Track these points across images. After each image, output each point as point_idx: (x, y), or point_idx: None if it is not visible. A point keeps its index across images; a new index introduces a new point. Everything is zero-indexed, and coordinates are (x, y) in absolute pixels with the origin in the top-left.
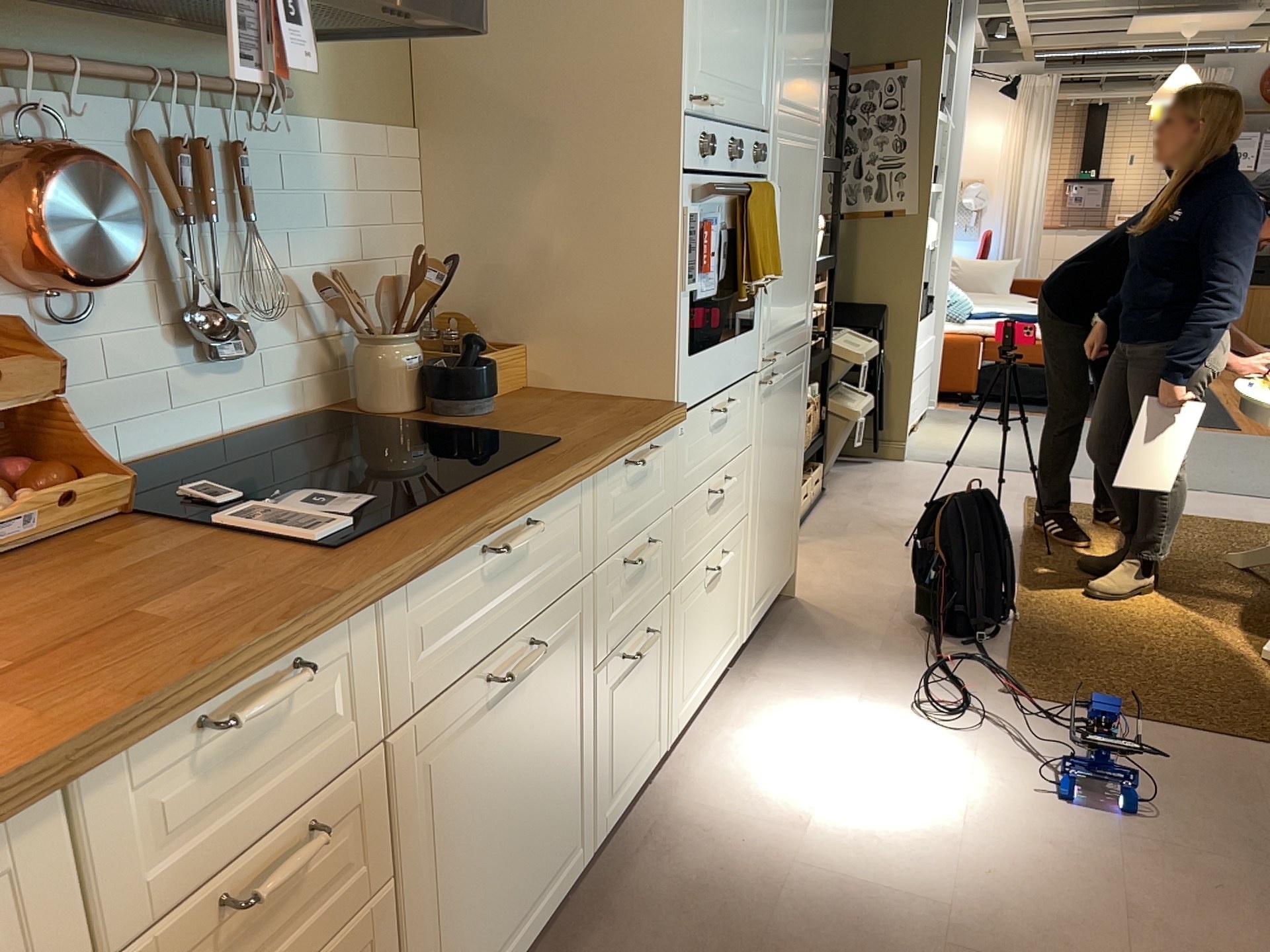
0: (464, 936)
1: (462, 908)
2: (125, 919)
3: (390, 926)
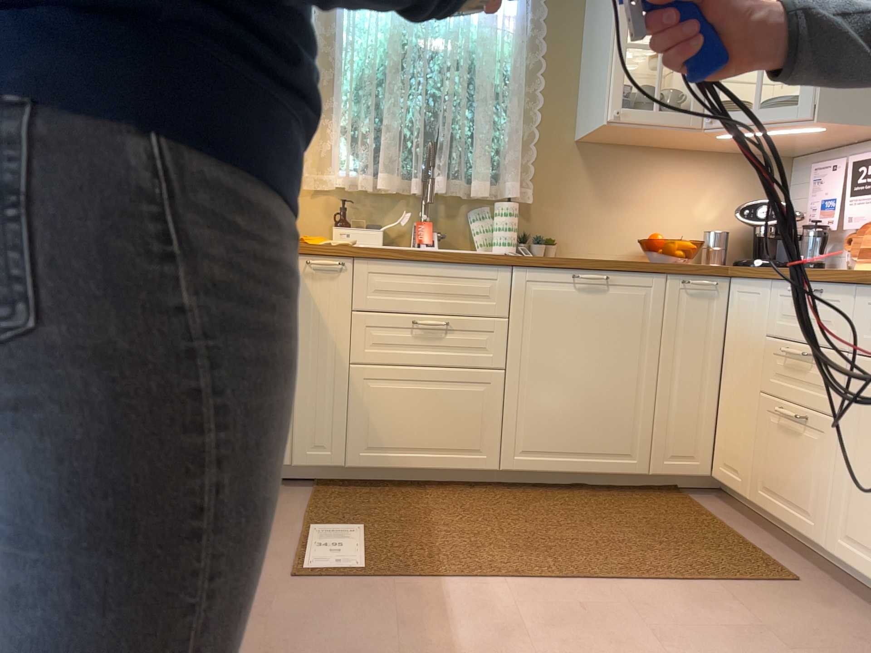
0: (867, 513)
1: (870, 496)
2: (771, 328)
3: (833, 443)
